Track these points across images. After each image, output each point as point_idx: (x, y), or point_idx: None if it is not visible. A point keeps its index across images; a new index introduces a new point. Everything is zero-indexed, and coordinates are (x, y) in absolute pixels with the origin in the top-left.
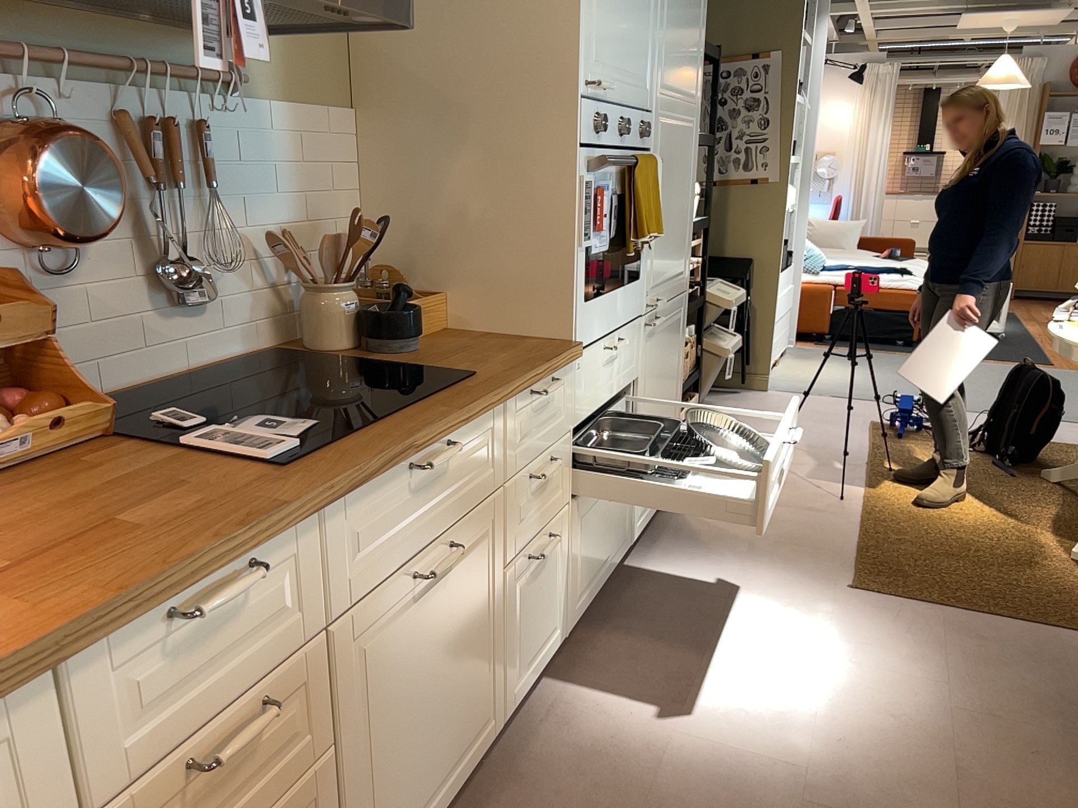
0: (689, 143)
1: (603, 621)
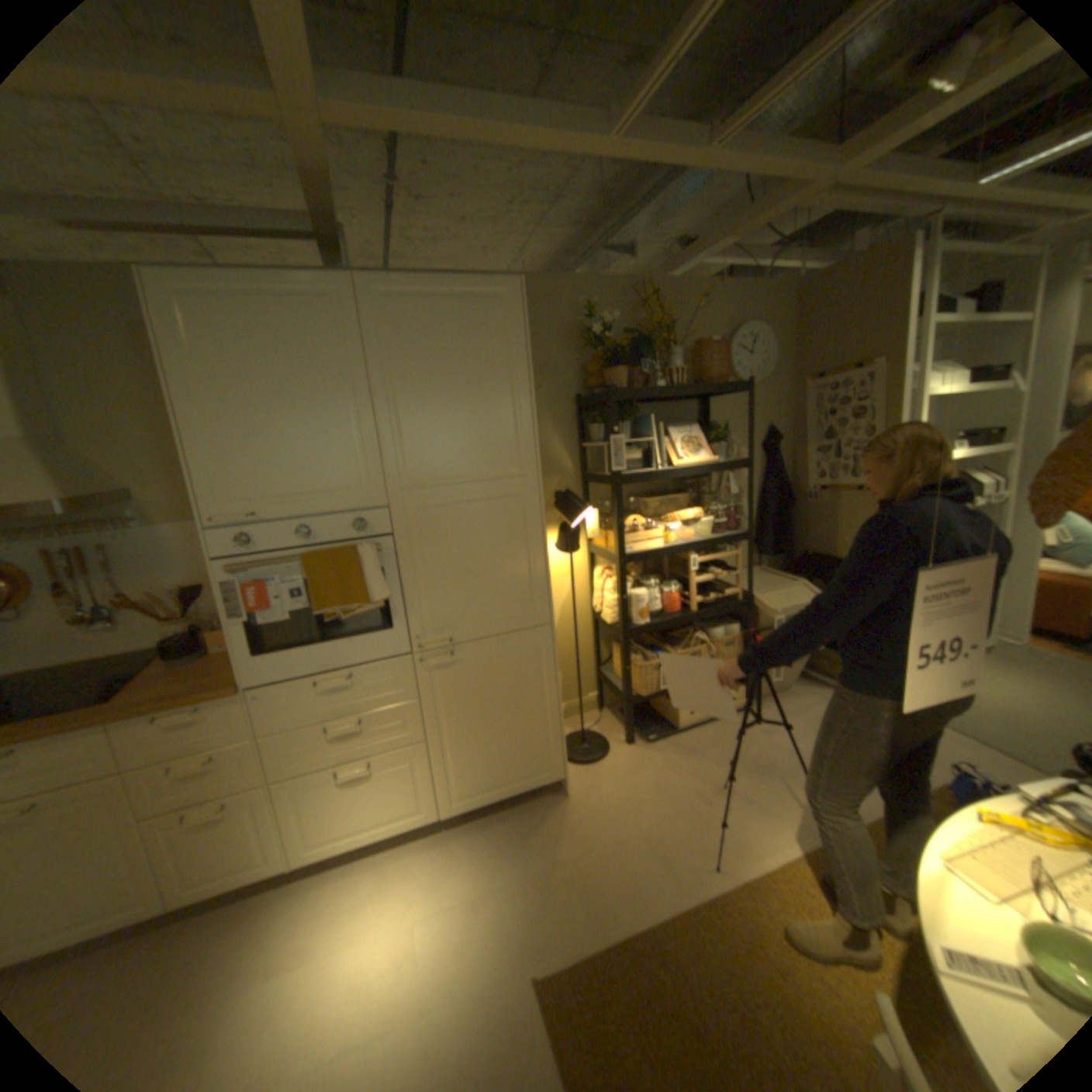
0: (505, 509)
1: (359, 871)
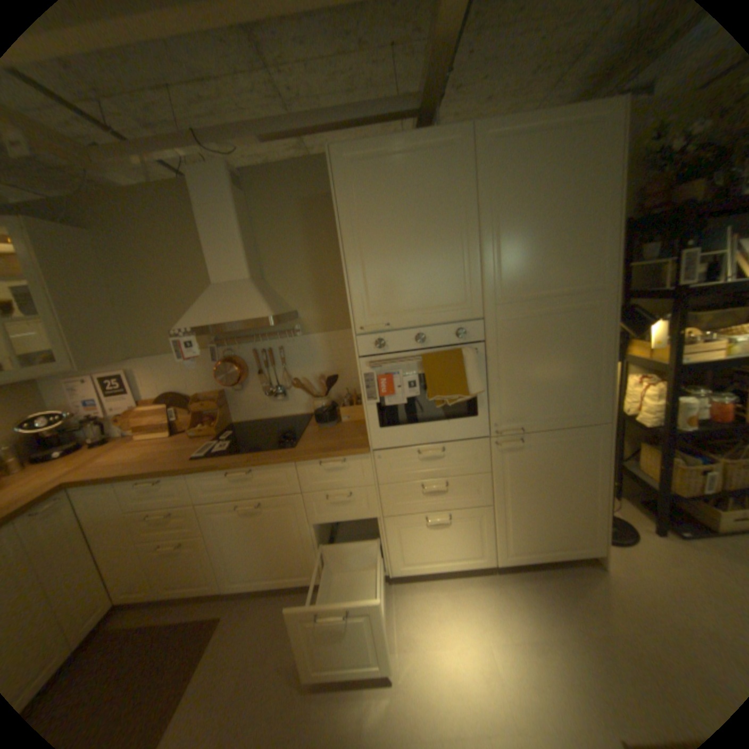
0: (583, 320)
1: (439, 590)
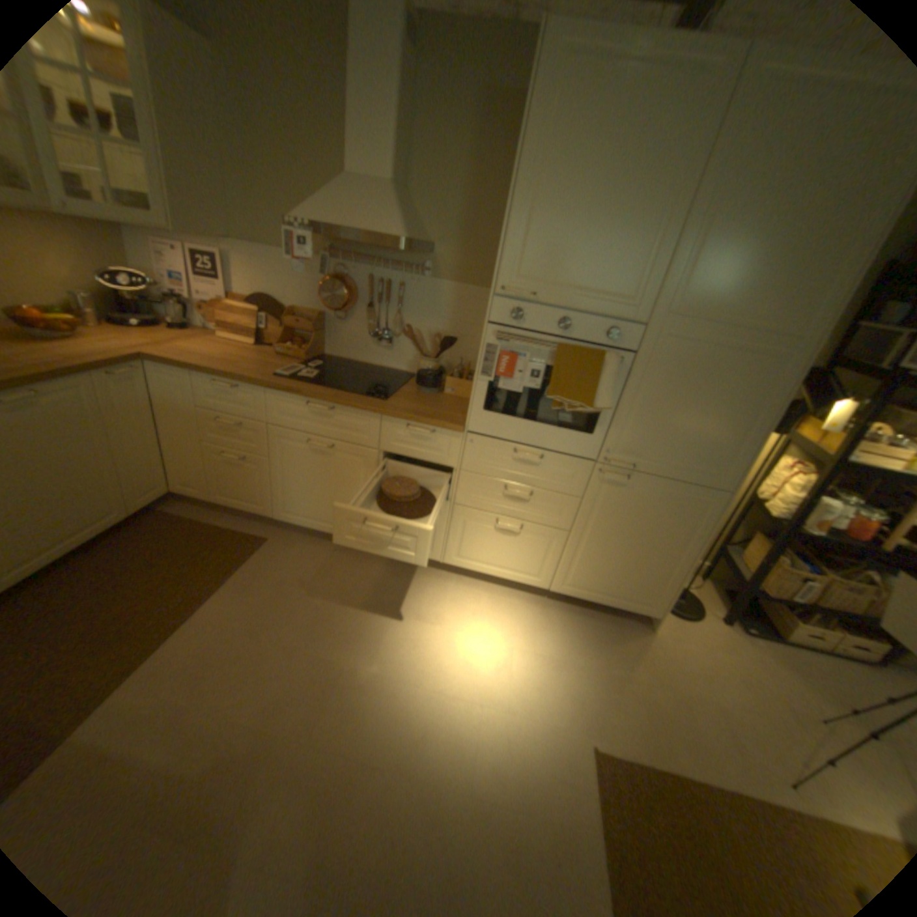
0: (760, 367)
1: (483, 590)
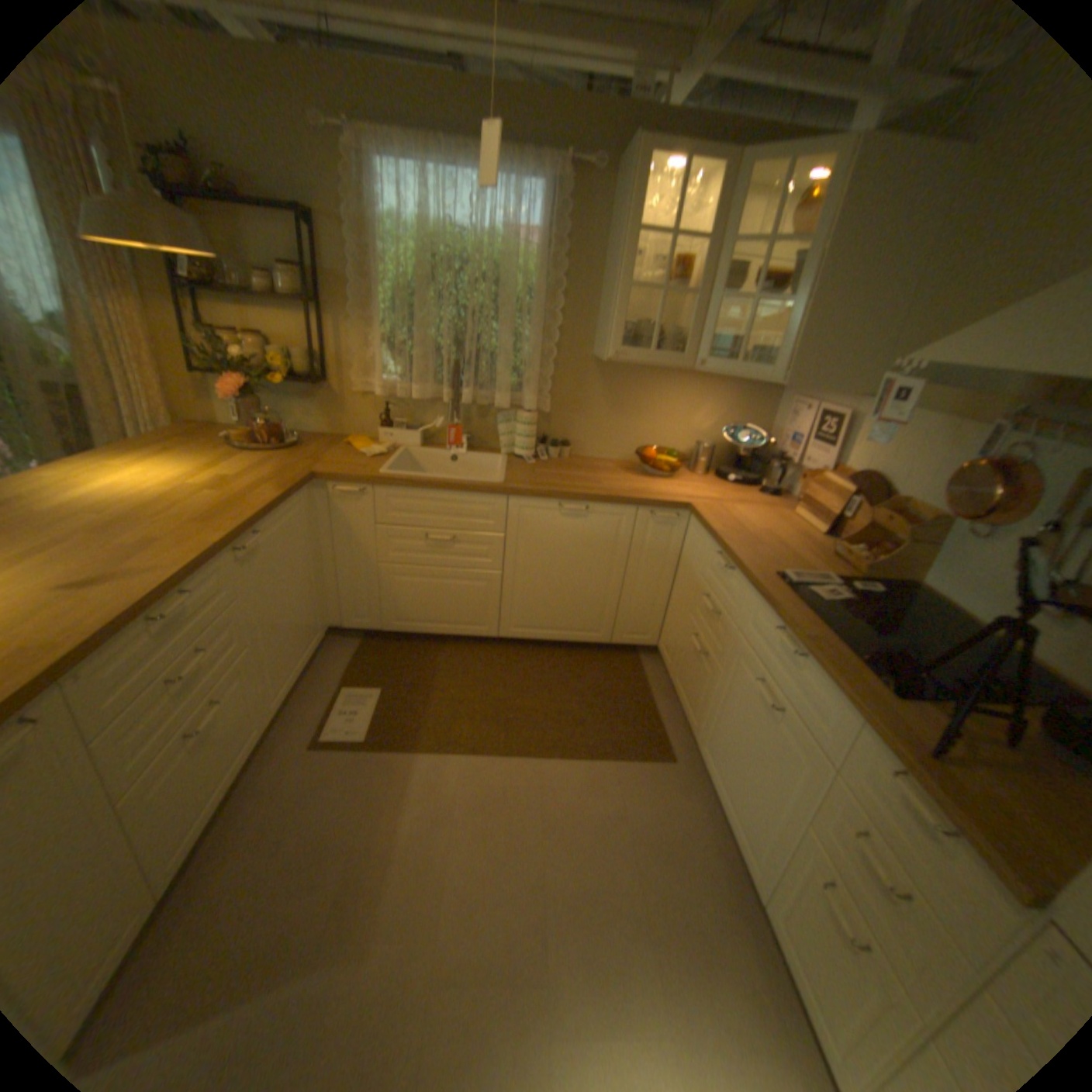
0: None
1: None
